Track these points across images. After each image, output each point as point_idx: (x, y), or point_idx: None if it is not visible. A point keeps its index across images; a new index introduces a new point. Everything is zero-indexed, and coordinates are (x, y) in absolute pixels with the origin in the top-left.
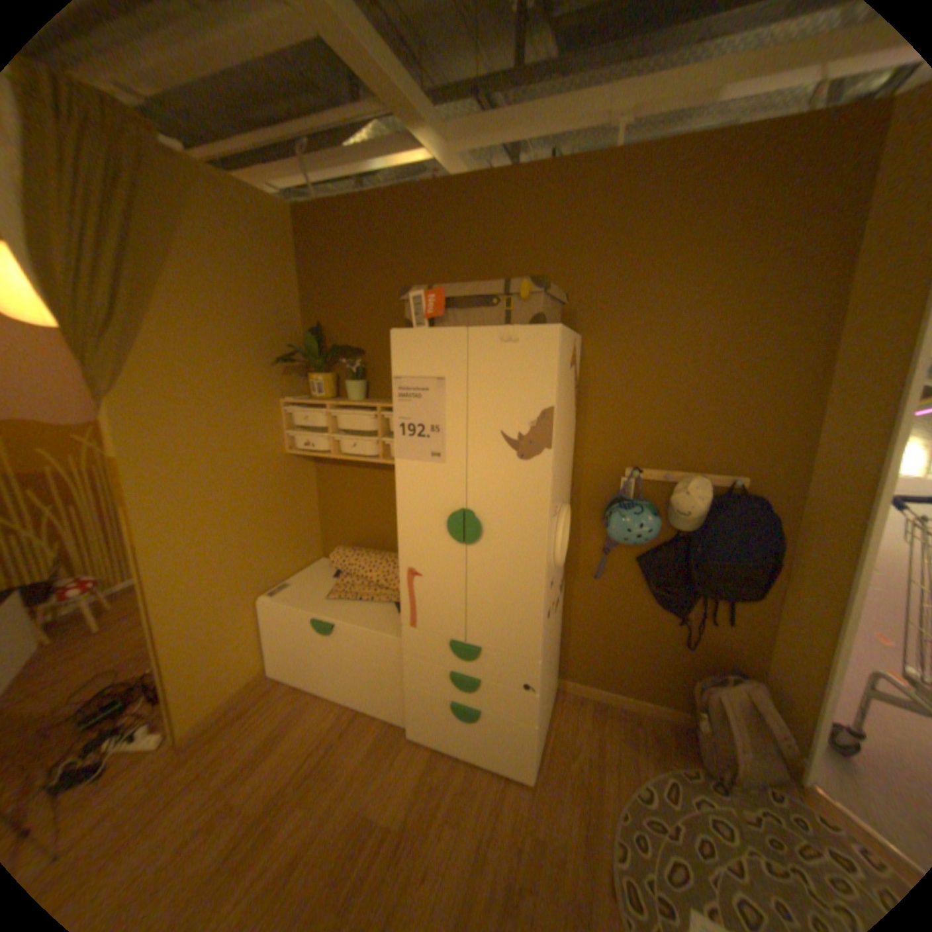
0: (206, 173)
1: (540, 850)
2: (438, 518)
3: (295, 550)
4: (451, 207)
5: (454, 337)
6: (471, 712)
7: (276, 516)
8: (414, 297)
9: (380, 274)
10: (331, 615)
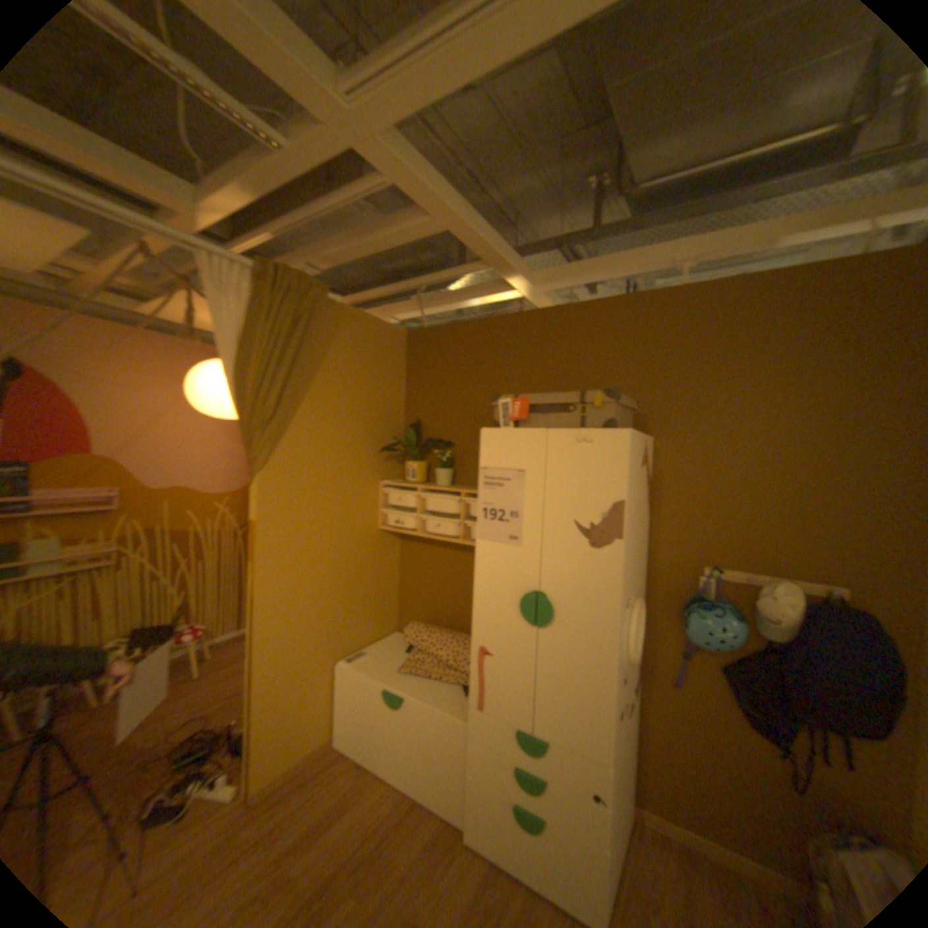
0: (352, 314)
1: None
2: (511, 598)
3: (374, 620)
4: (536, 332)
5: (534, 437)
6: (535, 821)
7: (363, 585)
8: (501, 403)
9: (473, 383)
10: (401, 689)
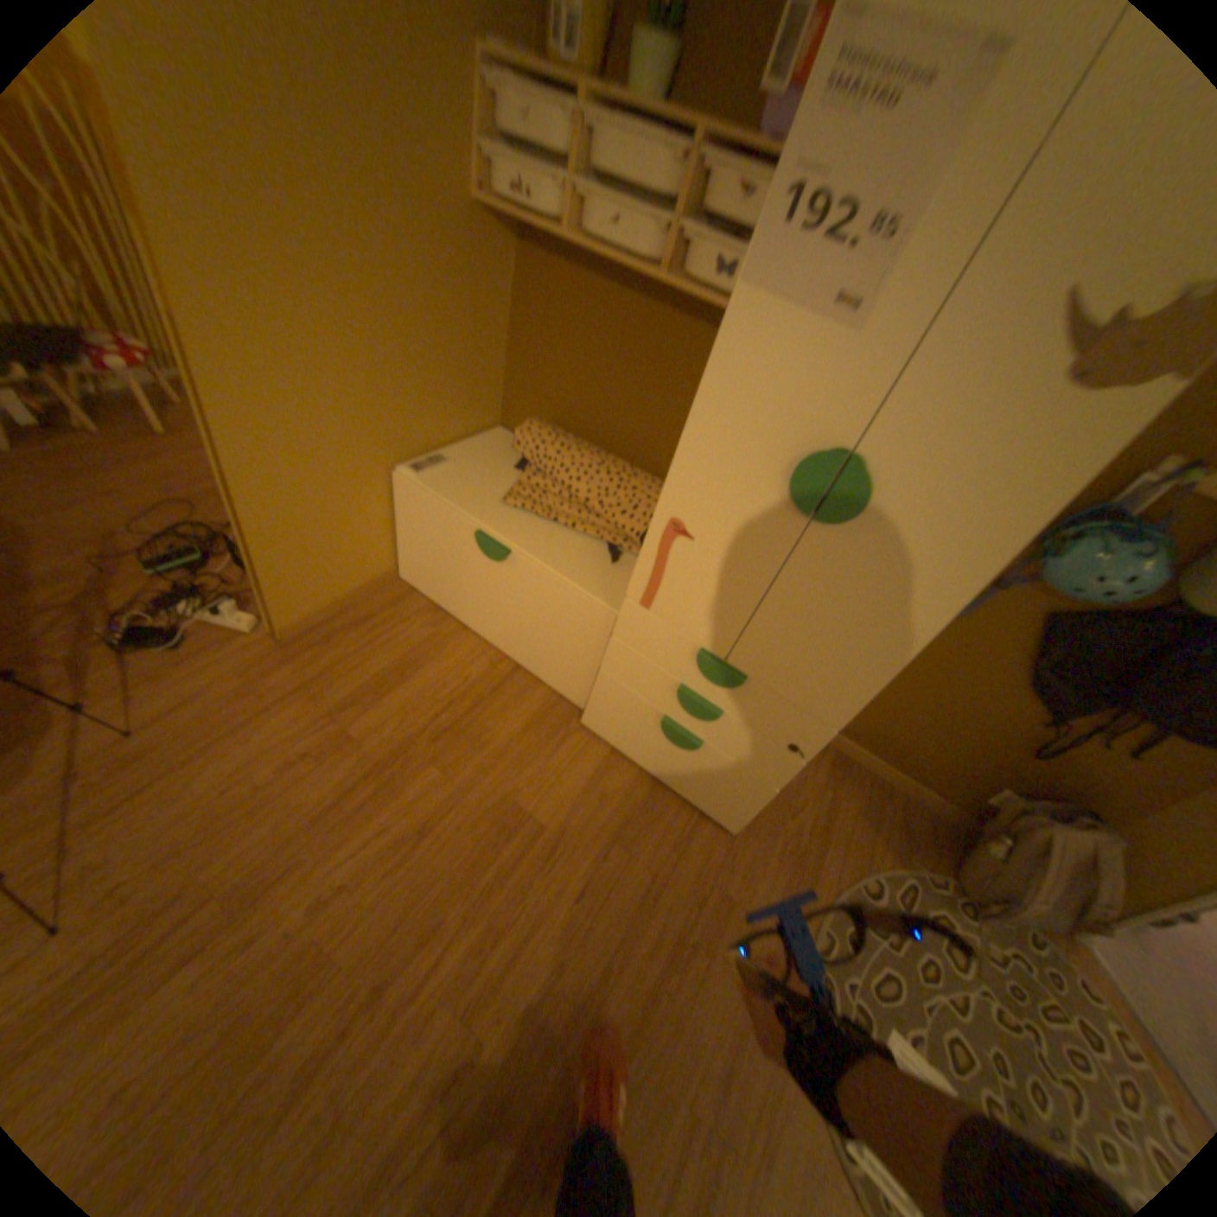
0: None
1: (728, 909)
2: (778, 449)
3: (462, 403)
4: None
5: None
6: (691, 740)
7: (440, 333)
8: None
9: None
10: (509, 534)
